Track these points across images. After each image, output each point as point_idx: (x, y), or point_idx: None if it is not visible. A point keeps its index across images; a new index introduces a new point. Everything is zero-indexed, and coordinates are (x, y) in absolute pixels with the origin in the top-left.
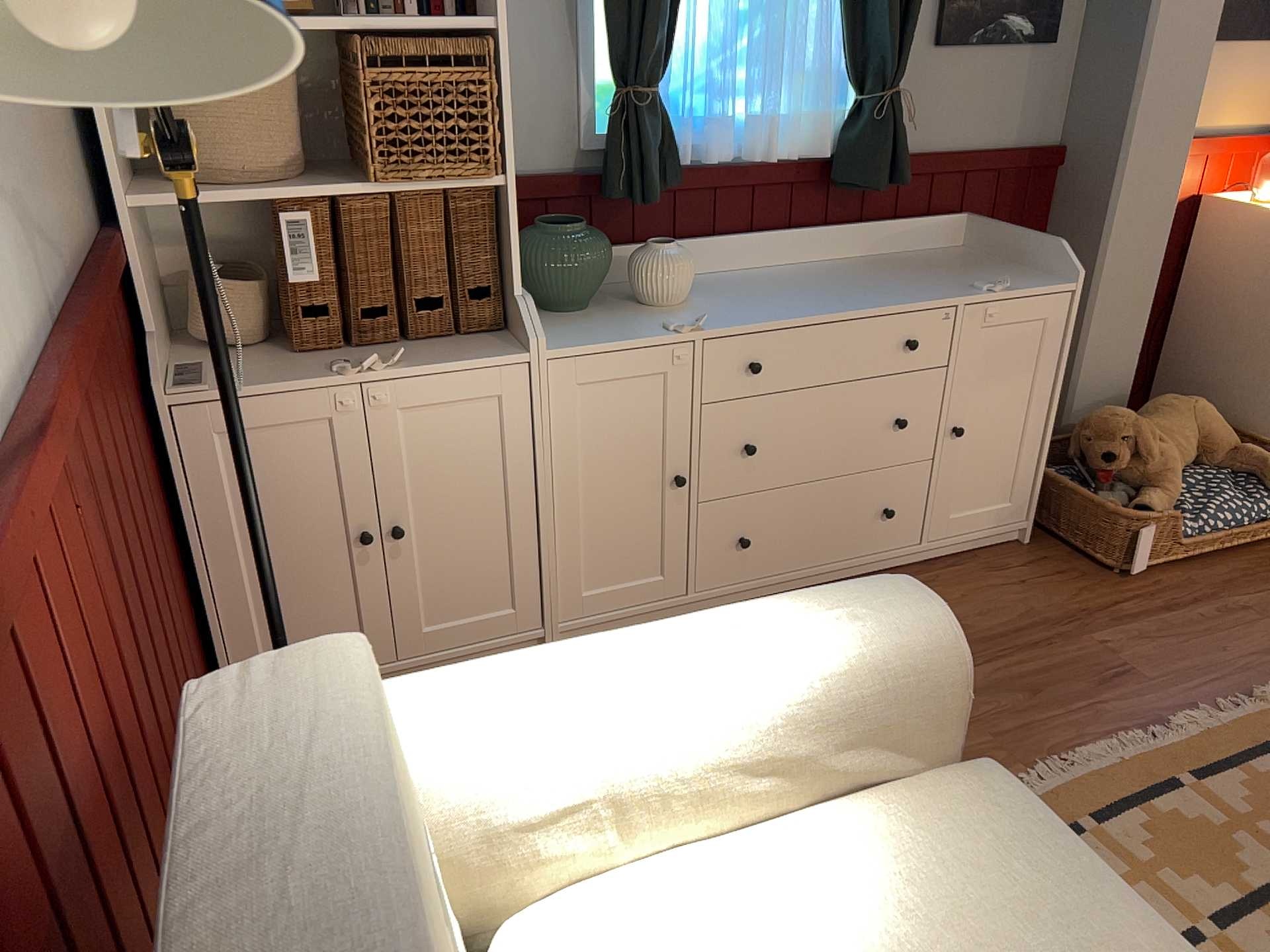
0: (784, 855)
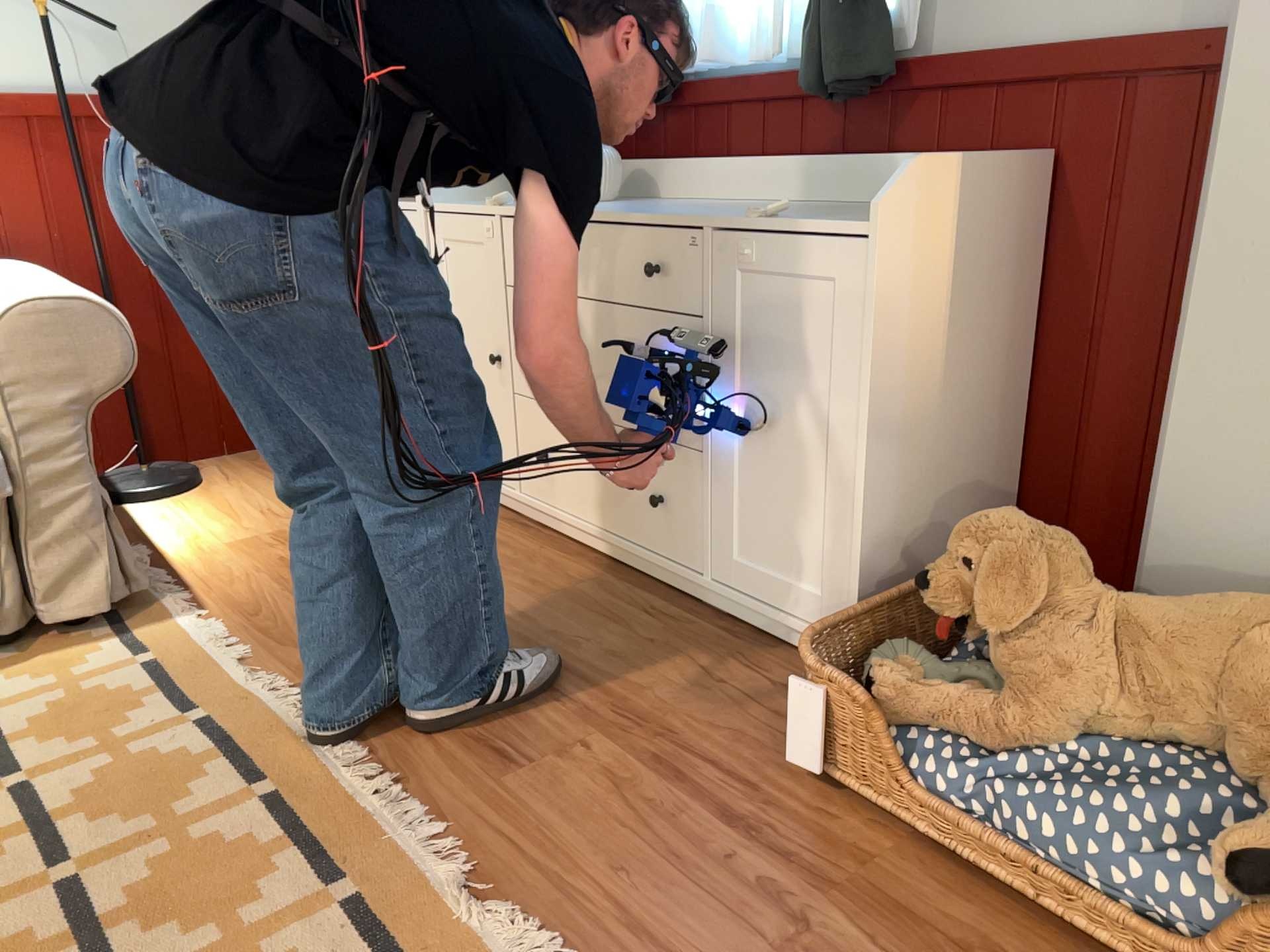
0: None
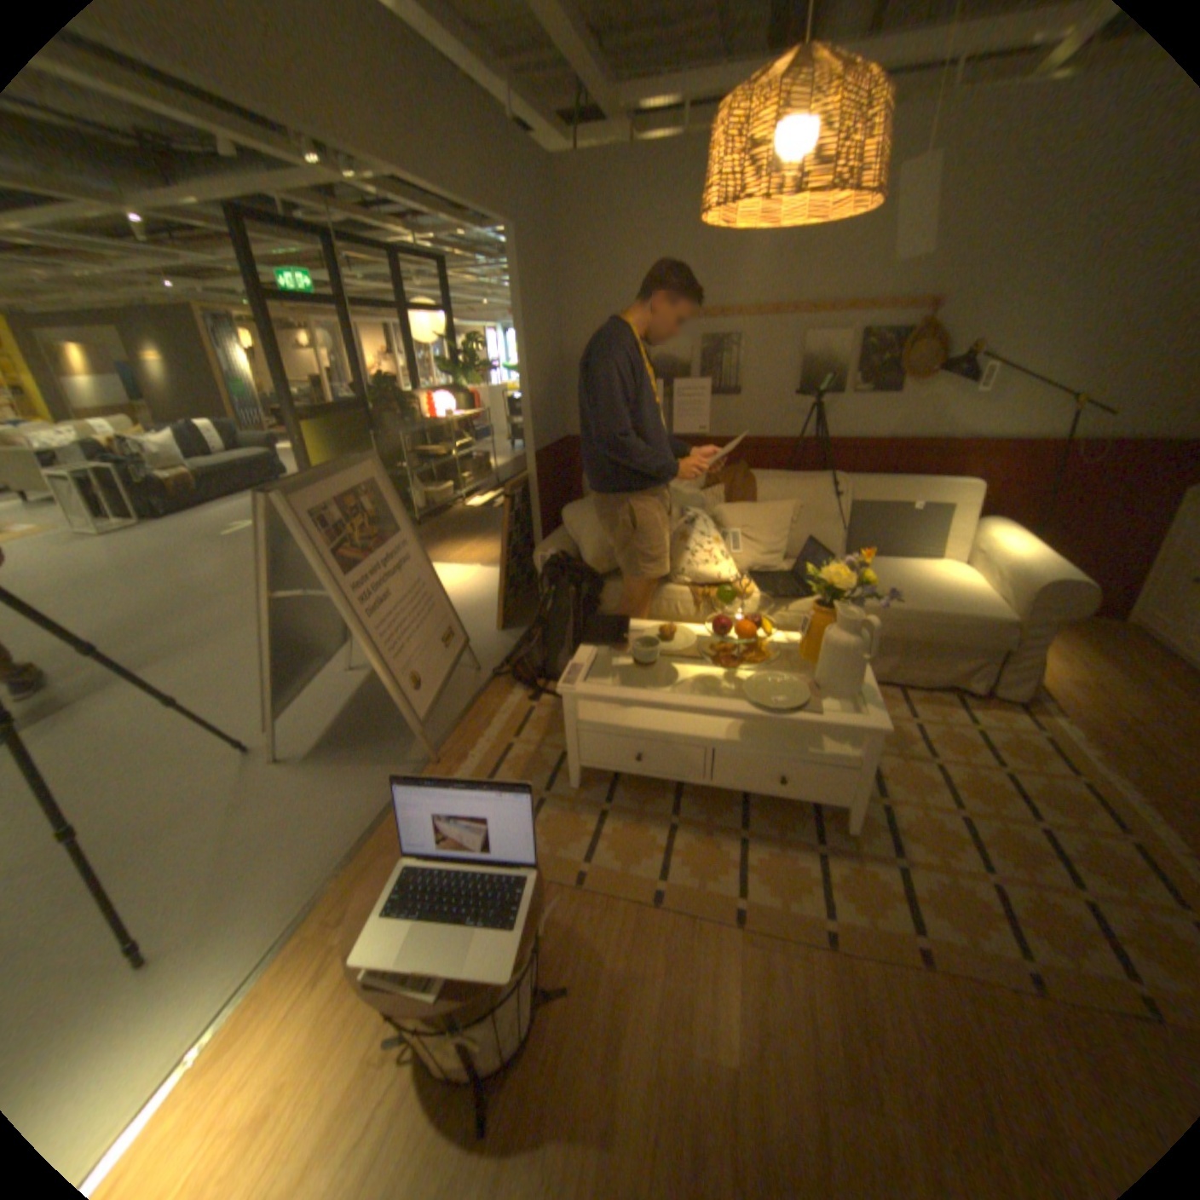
0: (980, 587)
